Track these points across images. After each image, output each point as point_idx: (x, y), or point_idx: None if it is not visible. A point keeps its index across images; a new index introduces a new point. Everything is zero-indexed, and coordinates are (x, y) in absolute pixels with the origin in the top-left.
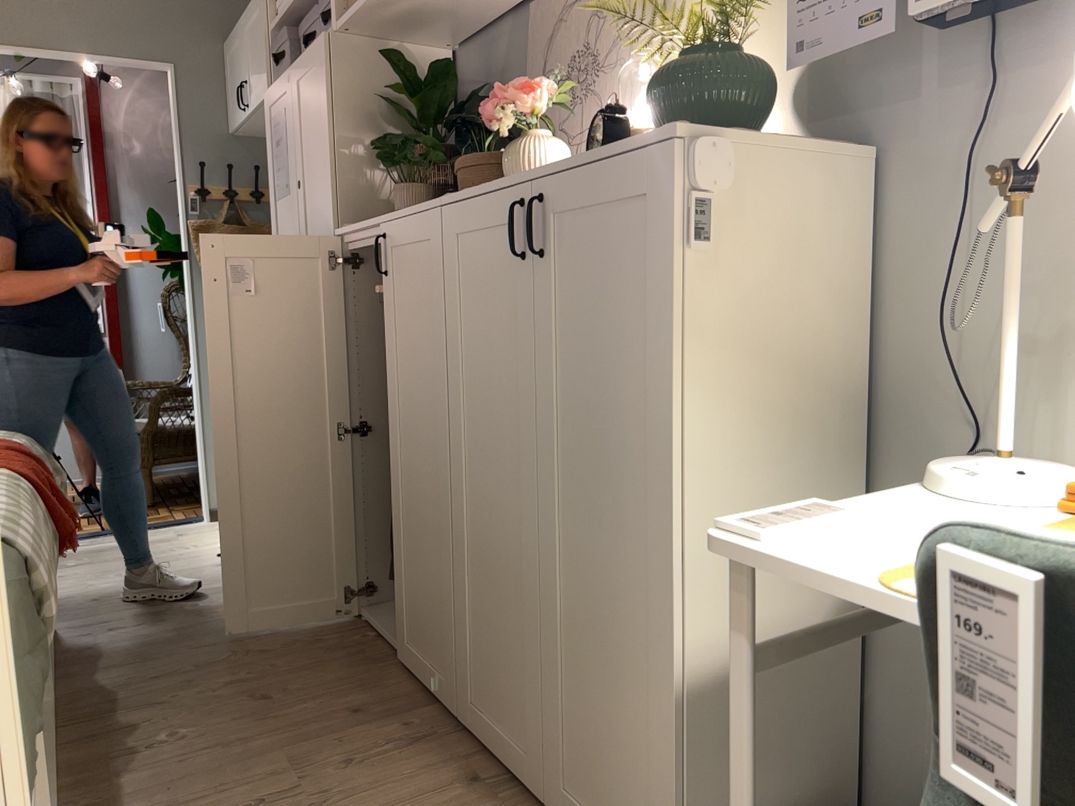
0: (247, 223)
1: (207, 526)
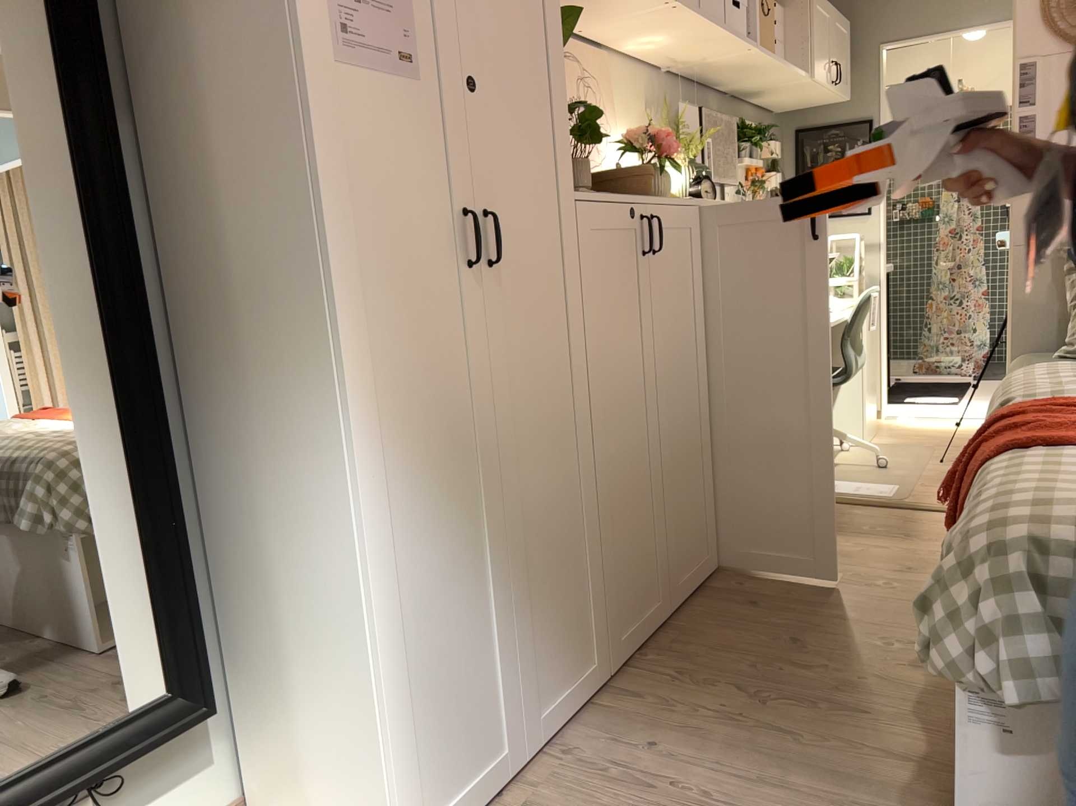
0: None
1: None
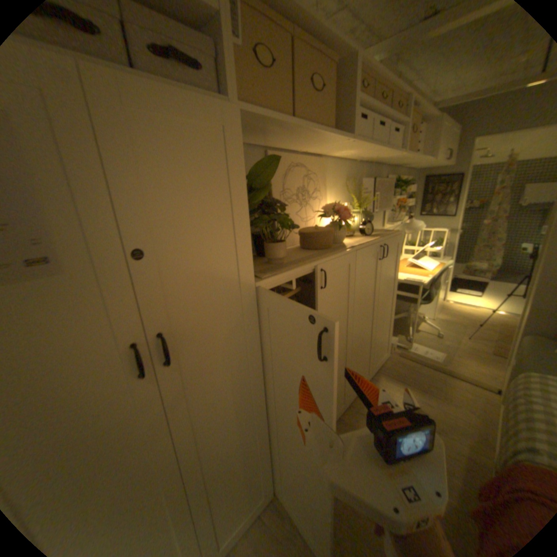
0: None
1: None
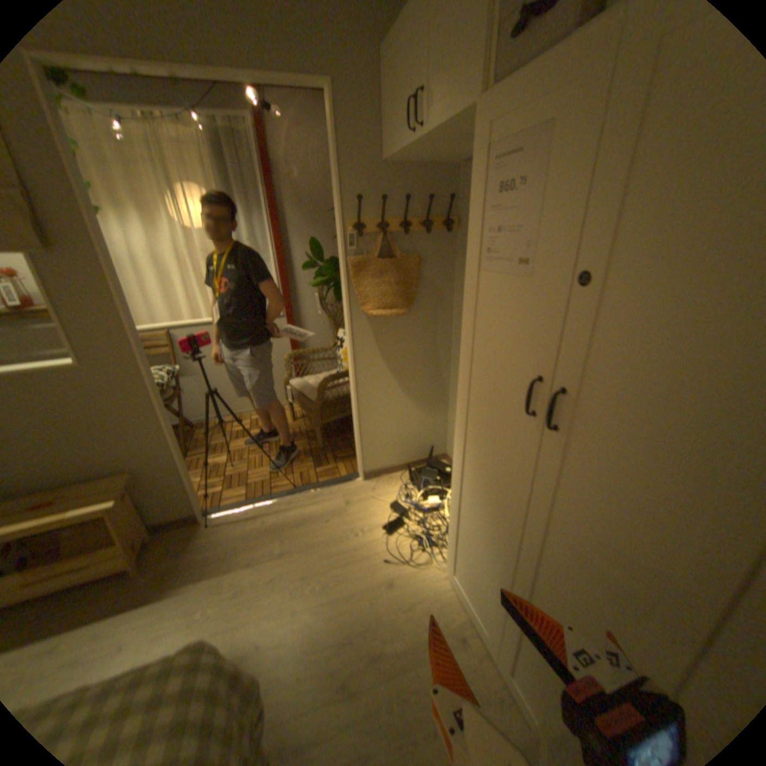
0: (396, 256)
1: (363, 491)
